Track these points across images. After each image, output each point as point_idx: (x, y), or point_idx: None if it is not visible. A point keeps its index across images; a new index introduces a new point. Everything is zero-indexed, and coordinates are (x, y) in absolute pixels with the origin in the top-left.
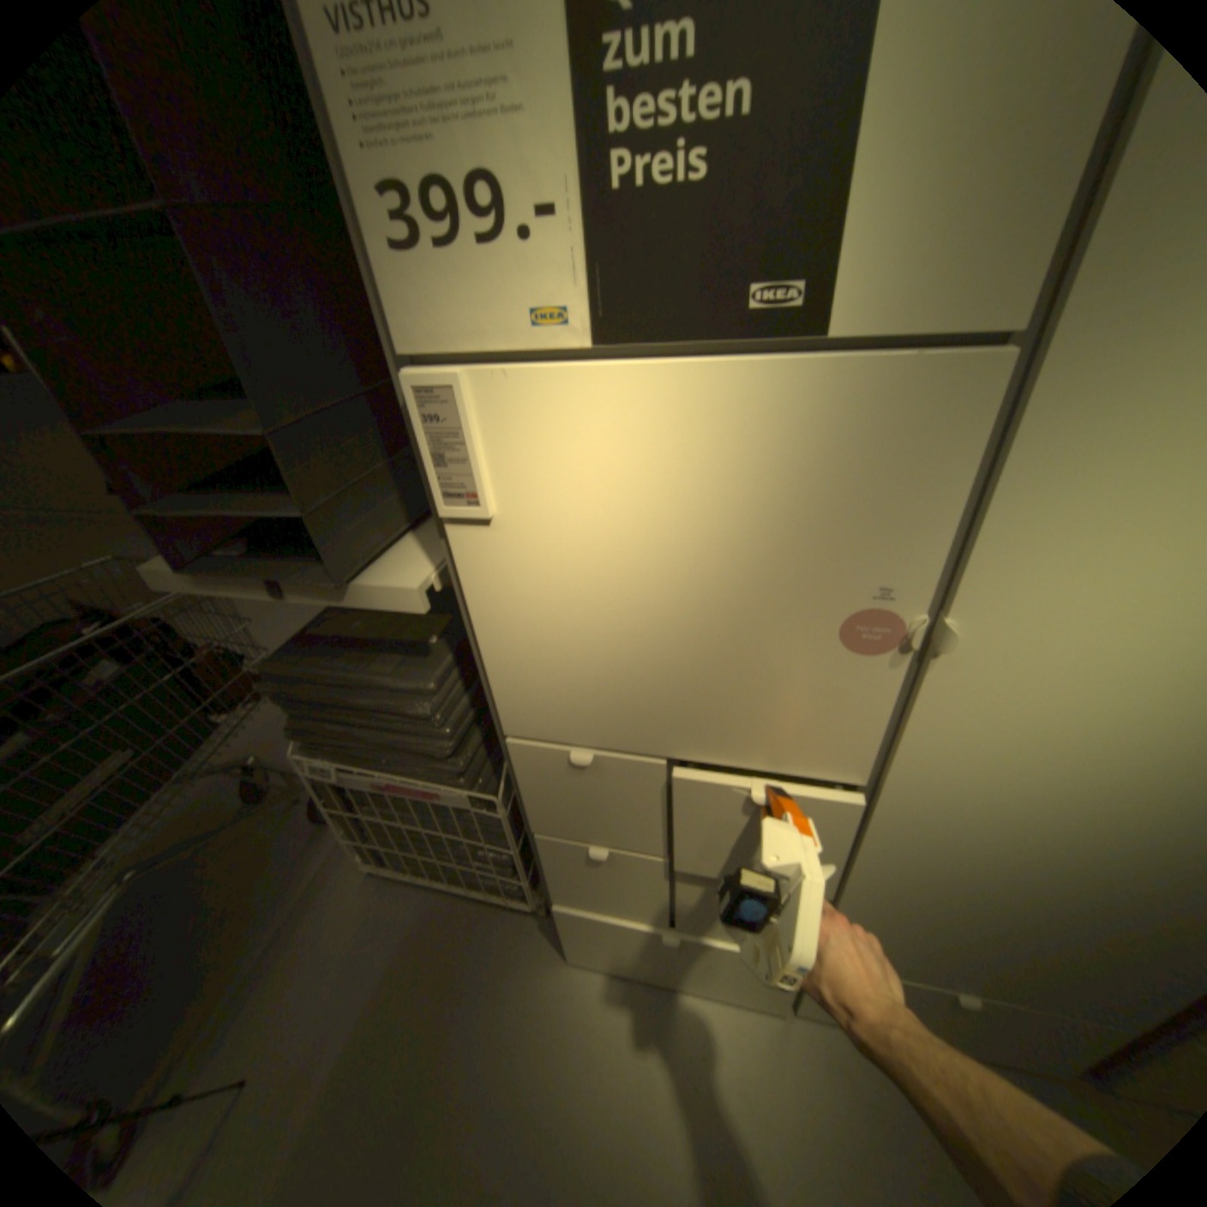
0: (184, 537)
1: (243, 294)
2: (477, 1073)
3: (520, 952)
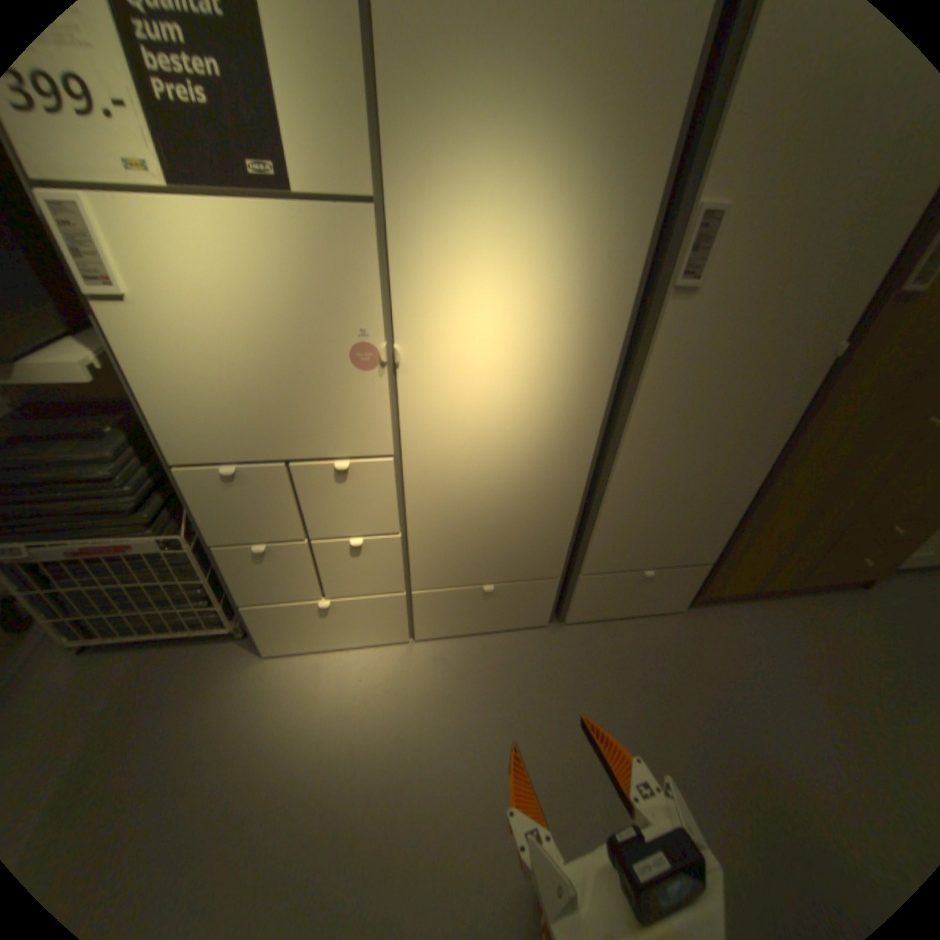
0: None
1: None
2: (195, 742)
3: (225, 664)
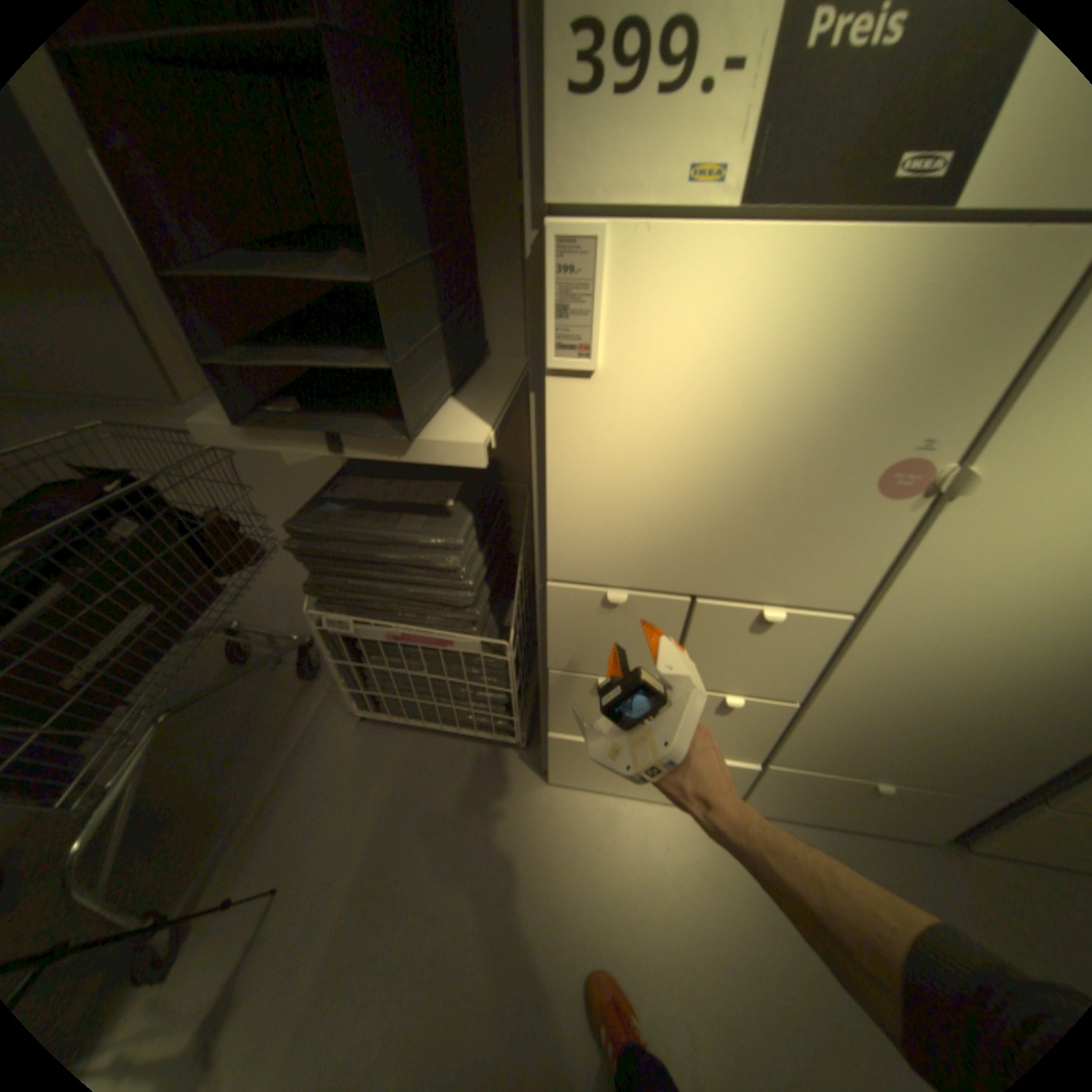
0: (241, 391)
1: (365, 134)
2: (482, 871)
3: (507, 777)
